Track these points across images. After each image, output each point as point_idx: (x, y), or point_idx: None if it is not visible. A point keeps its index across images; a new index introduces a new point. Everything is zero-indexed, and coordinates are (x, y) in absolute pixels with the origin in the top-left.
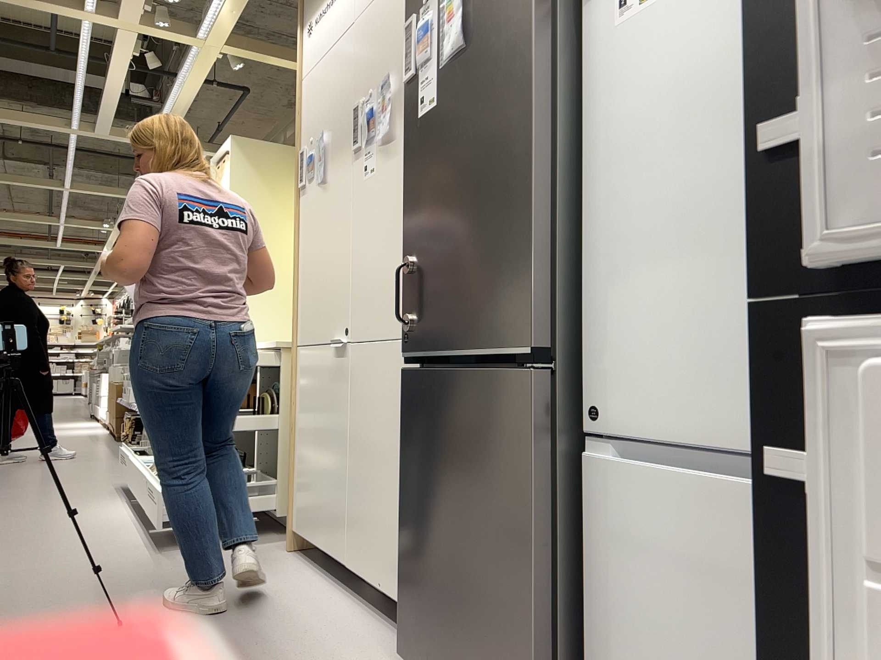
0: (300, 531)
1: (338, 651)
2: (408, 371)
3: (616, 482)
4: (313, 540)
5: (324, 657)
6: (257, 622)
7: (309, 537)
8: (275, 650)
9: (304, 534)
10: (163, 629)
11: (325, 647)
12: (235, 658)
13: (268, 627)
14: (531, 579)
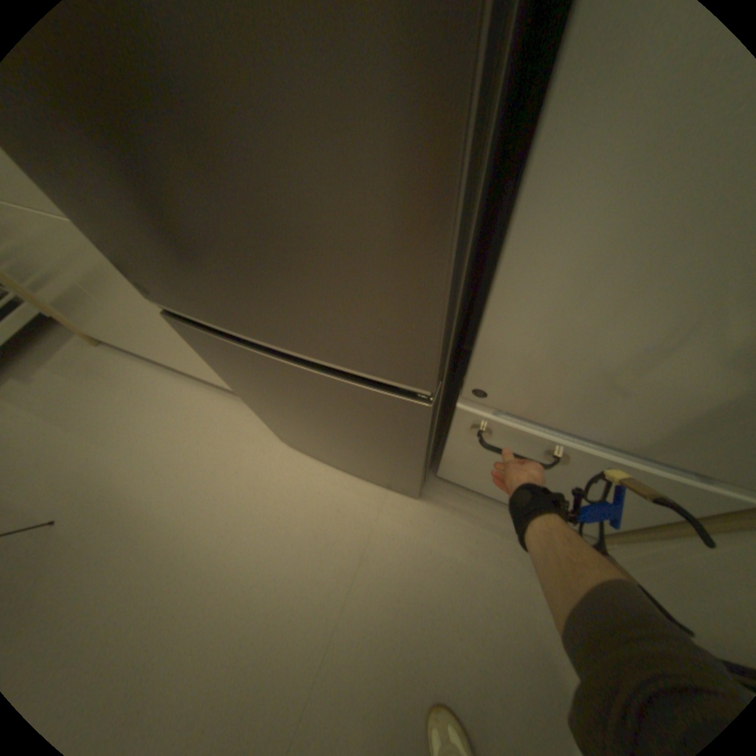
0: (94, 336)
1: (232, 444)
2: (170, 312)
3: (491, 422)
4: (117, 344)
5: (229, 456)
6: (152, 448)
7: (110, 342)
8: (191, 470)
9: (100, 338)
10: (87, 500)
11: (220, 445)
12: (172, 496)
13: (163, 448)
14: (415, 467)
